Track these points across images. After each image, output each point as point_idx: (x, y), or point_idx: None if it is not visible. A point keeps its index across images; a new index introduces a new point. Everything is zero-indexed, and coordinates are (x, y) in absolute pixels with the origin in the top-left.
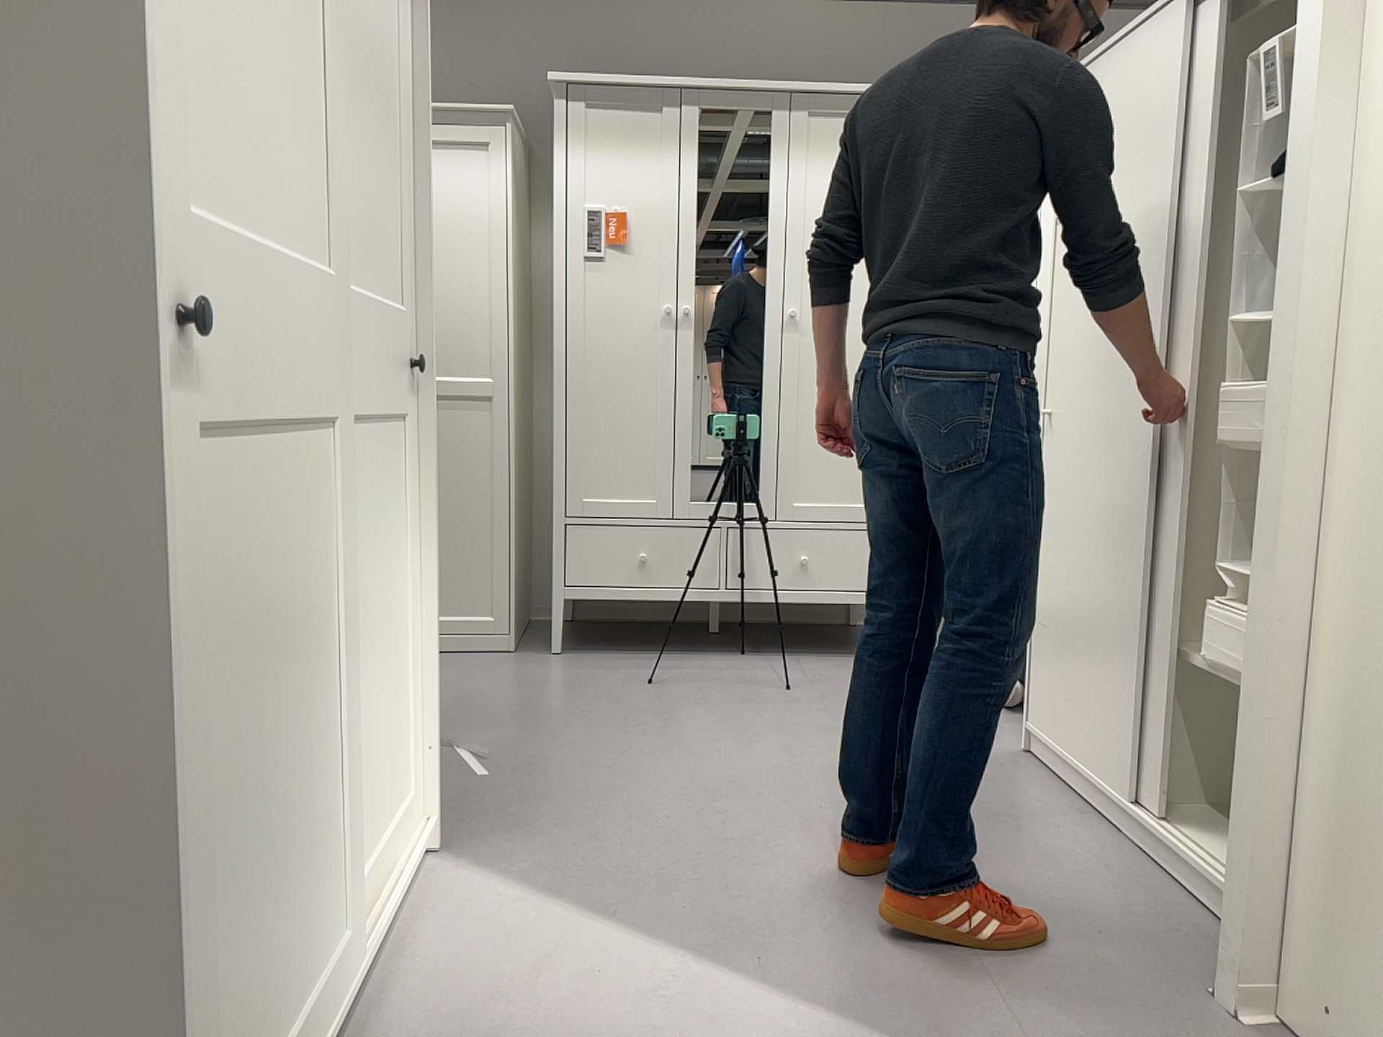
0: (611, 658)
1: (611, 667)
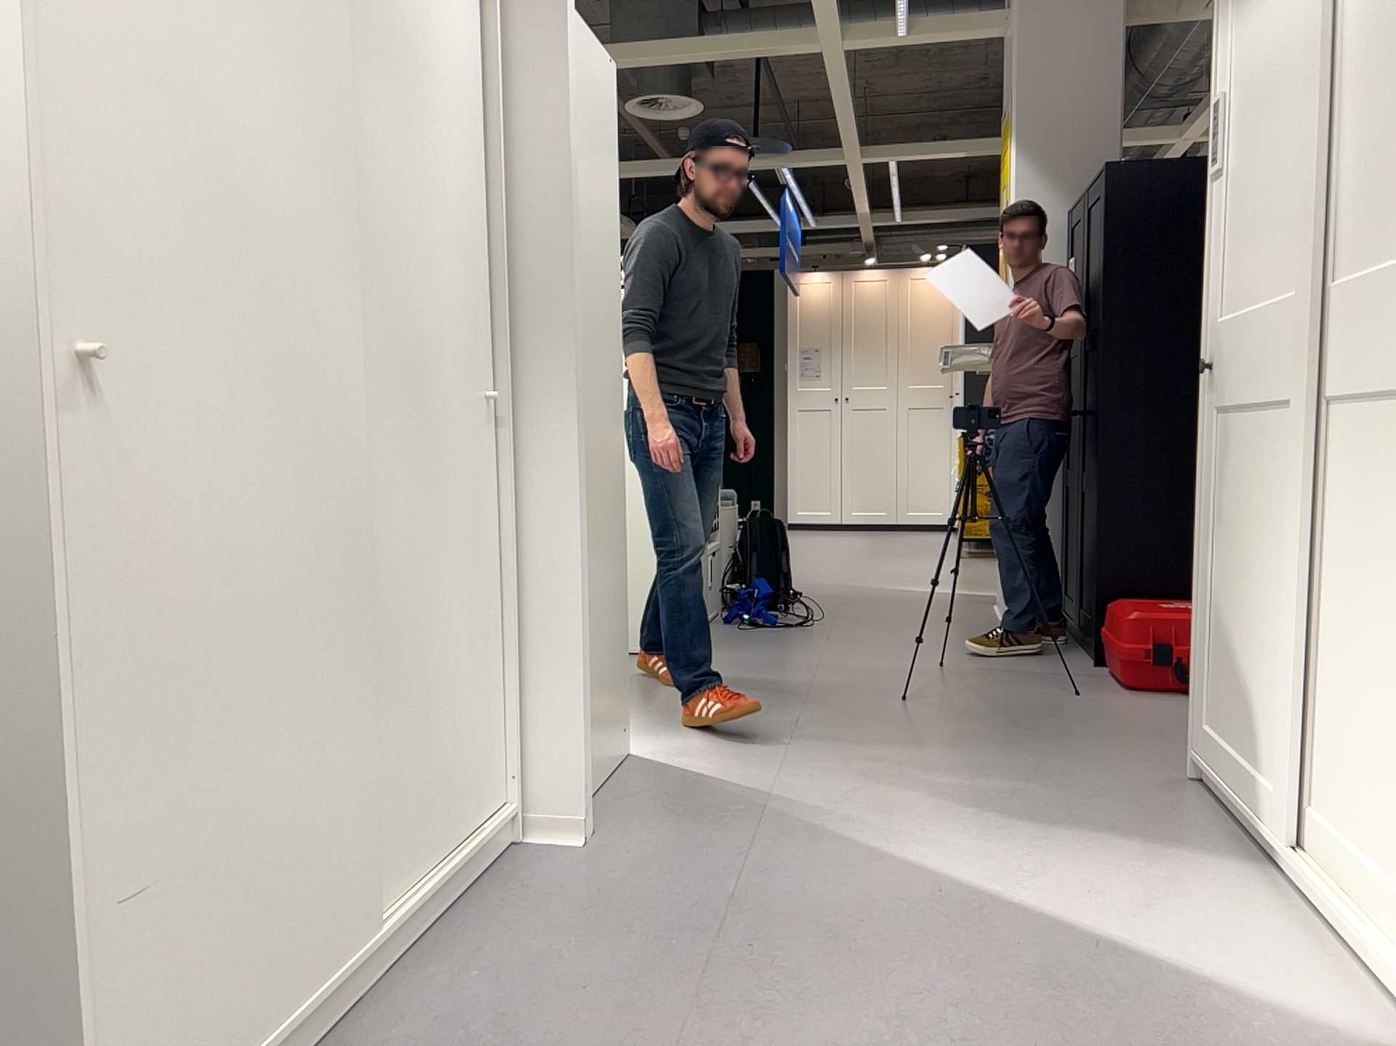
0: None
1: None
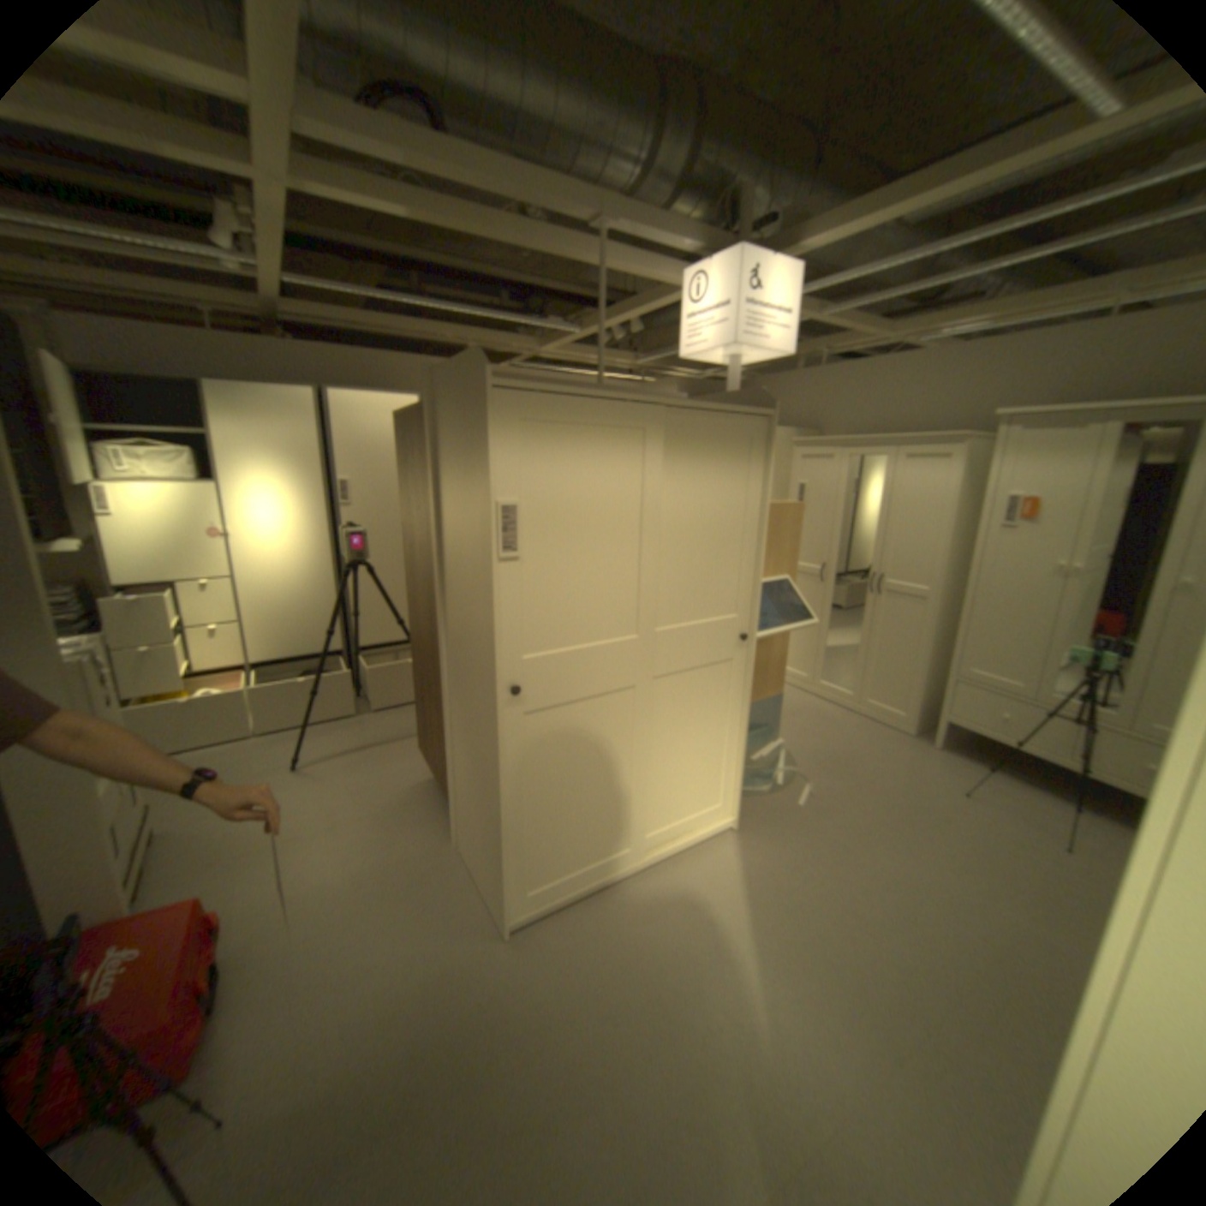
0: (972, 766)
1: (964, 772)
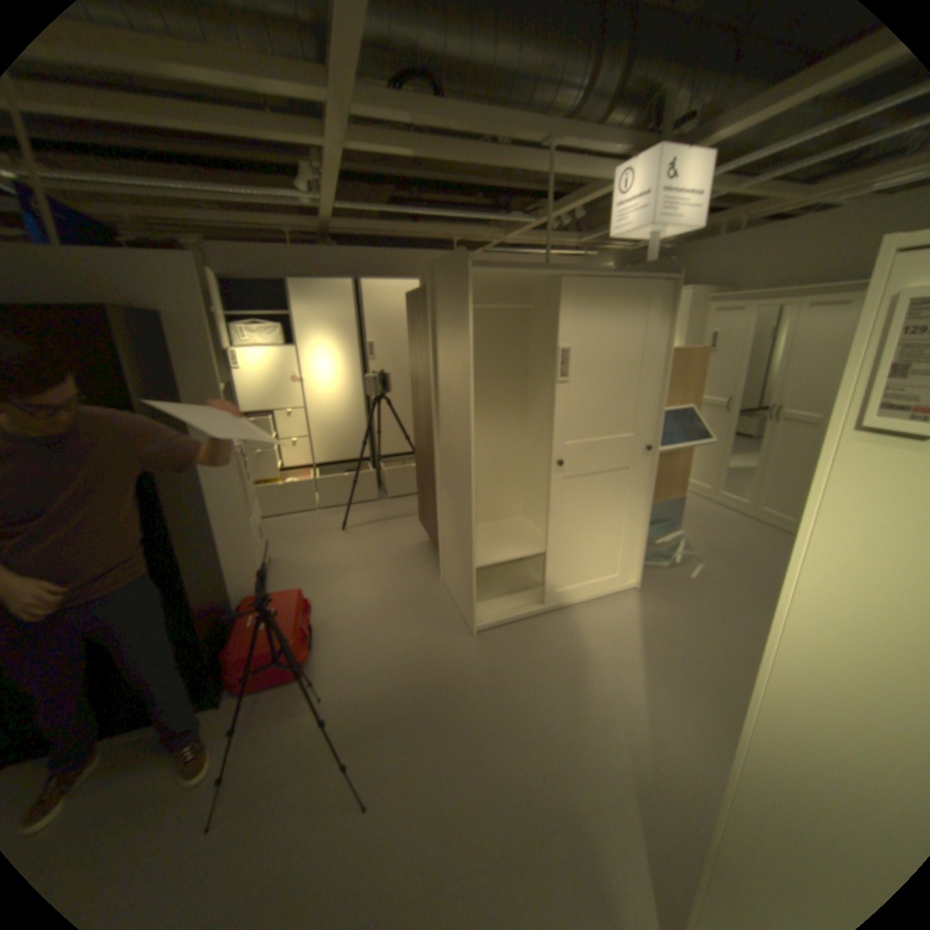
0: None
1: None
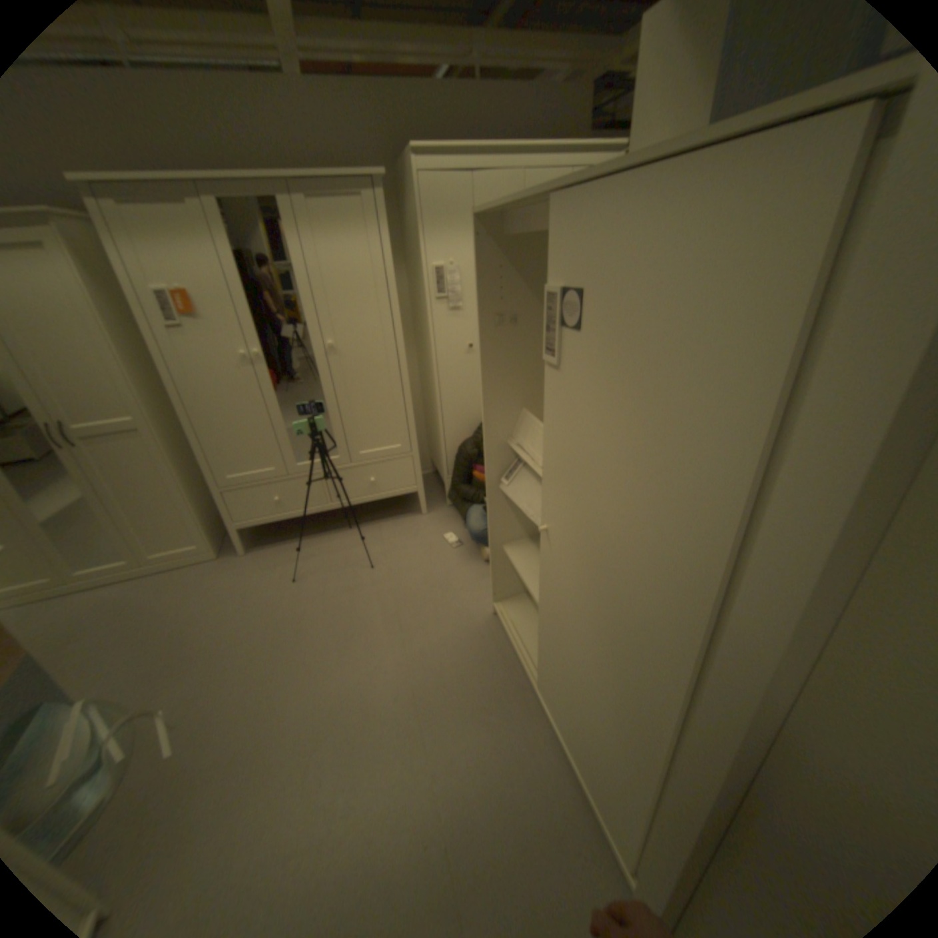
0: (274, 550)
1: (273, 561)
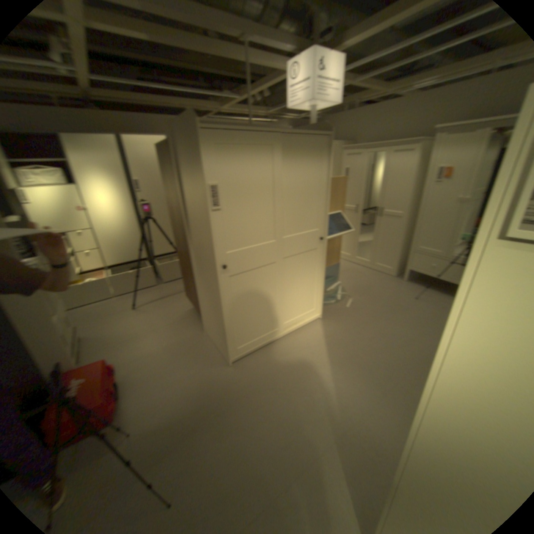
0: (419, 287)
1: (415, 289)
